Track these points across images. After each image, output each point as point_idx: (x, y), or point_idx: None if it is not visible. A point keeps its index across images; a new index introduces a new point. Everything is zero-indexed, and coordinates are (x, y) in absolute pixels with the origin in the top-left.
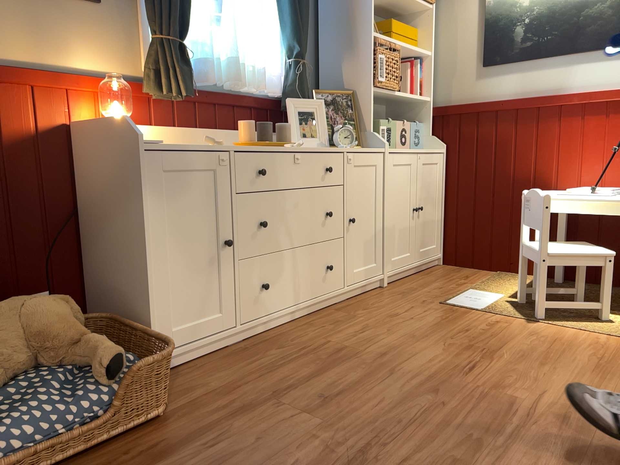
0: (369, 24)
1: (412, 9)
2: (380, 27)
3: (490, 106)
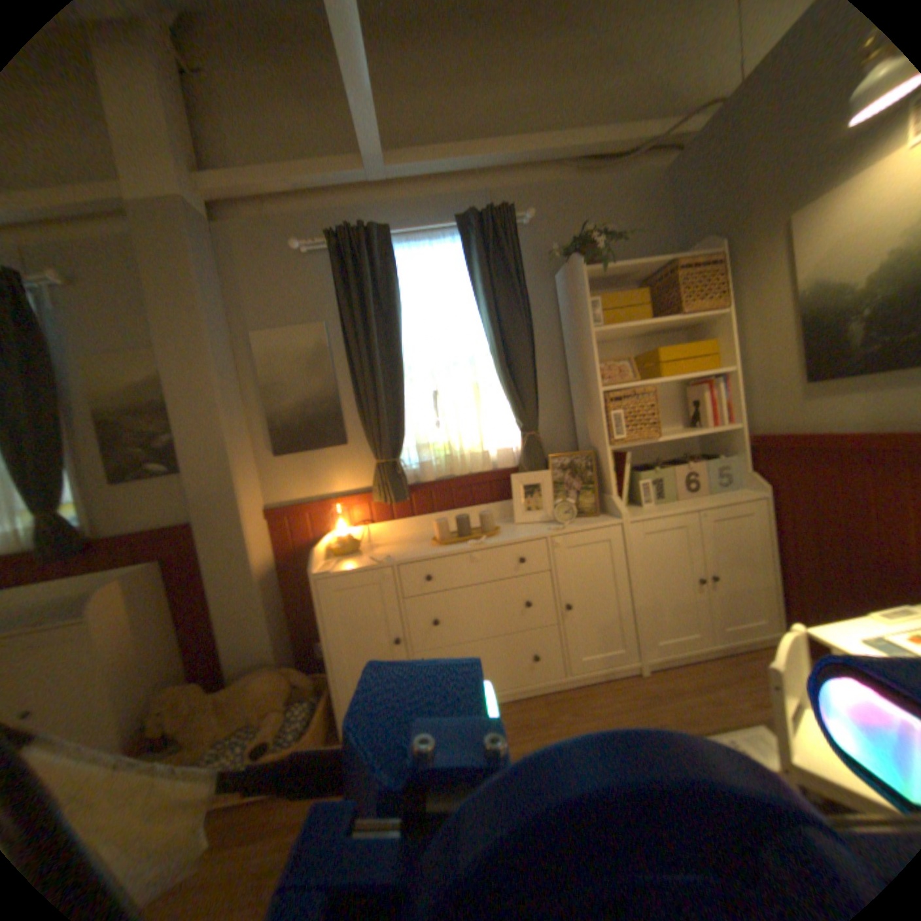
0: (596, 380)
1: (700, 319)
2: (649, 356)
3: (824, 441)
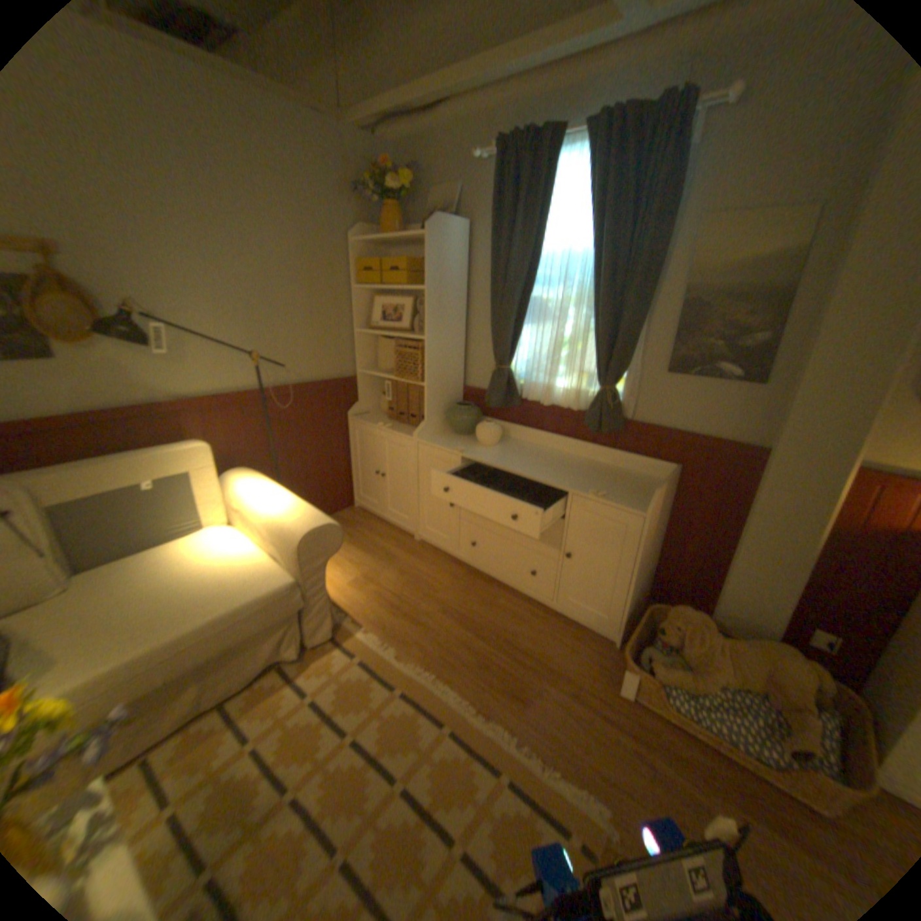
0: None
1: None
2: None
3: None
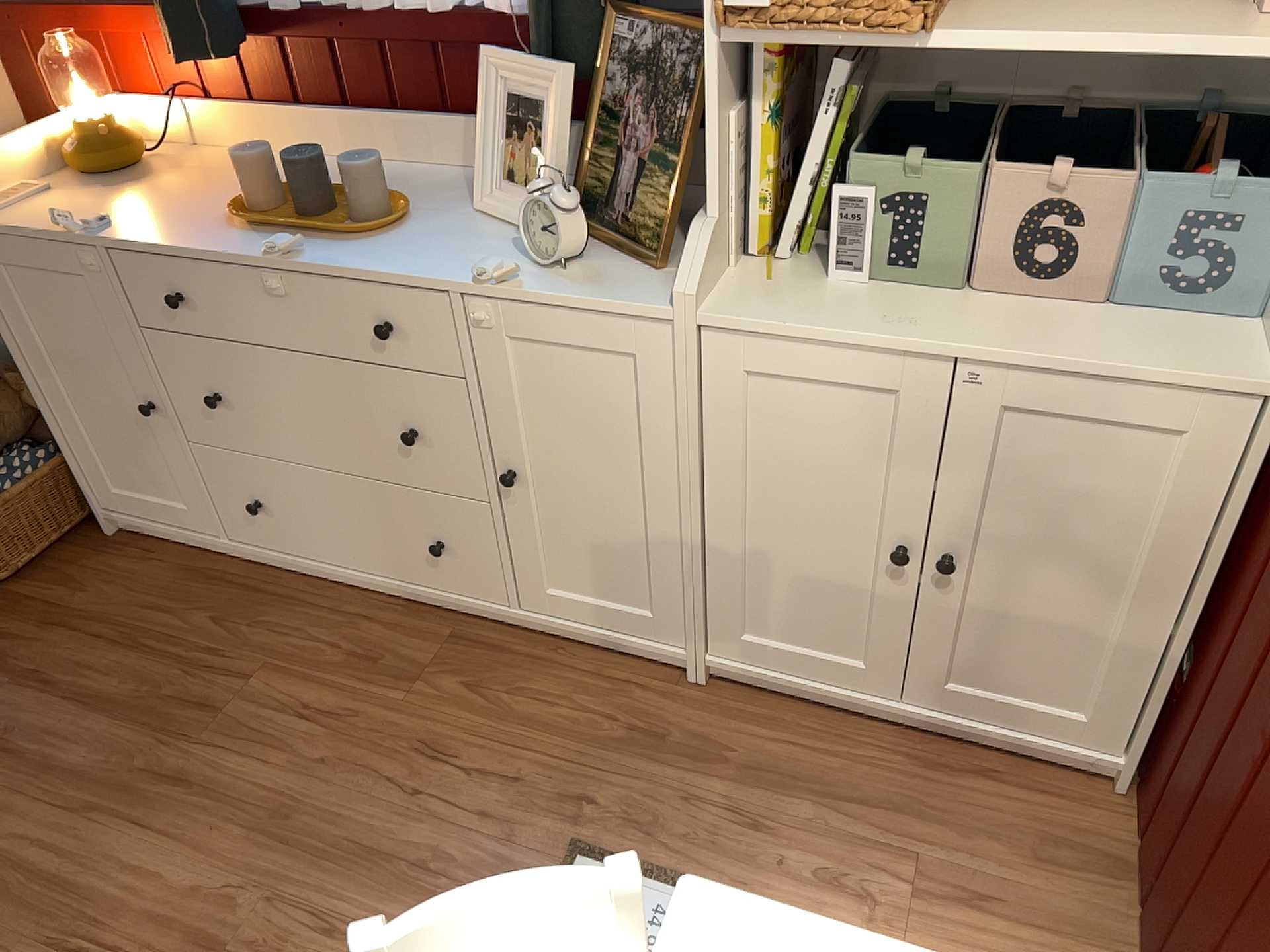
0: None
1: None
2: None
3: None
